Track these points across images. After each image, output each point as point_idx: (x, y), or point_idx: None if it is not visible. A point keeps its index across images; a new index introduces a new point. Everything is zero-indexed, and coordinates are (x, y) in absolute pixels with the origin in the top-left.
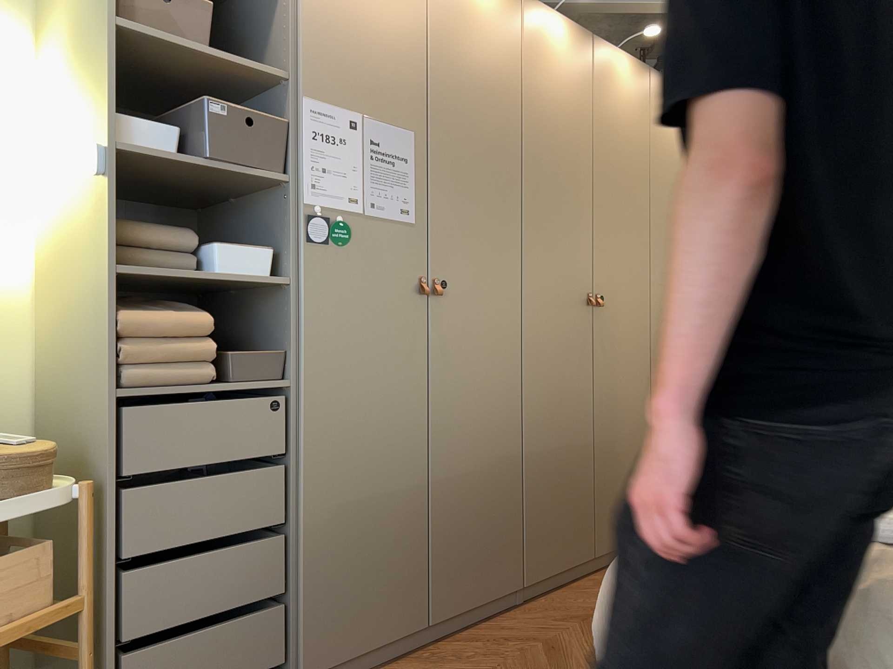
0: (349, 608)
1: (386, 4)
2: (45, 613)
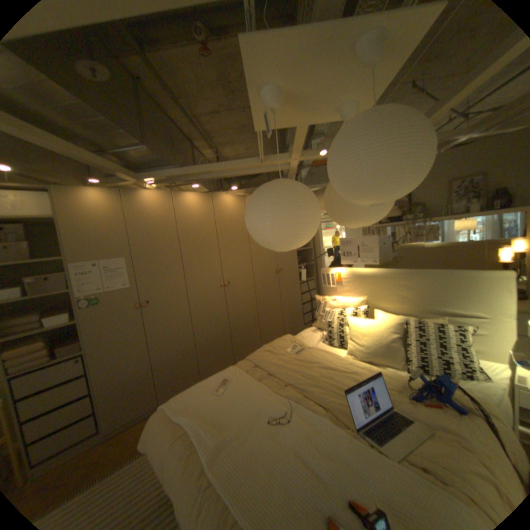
0: (120, 410)
1: (102, 220)
2: None
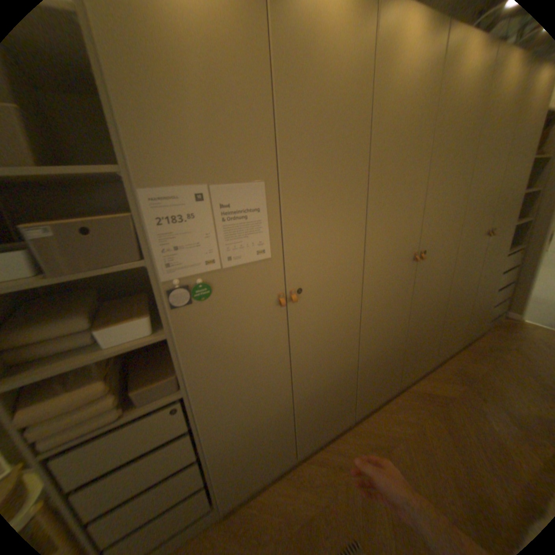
0: (246, 475)
1: (218, 51)
2: None
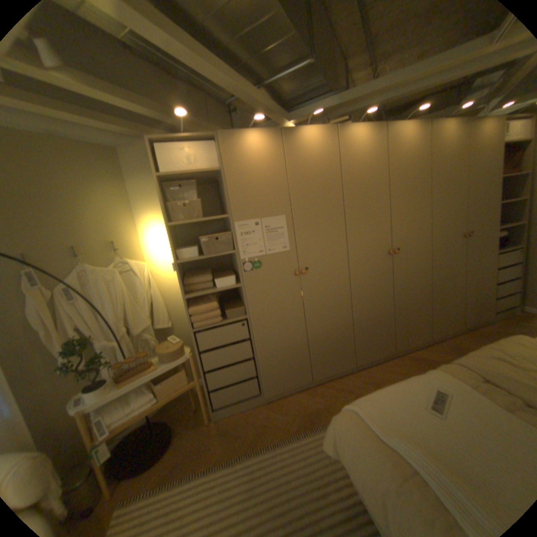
0: (279, 379)
1: (264, 169)
2: (186, 387)
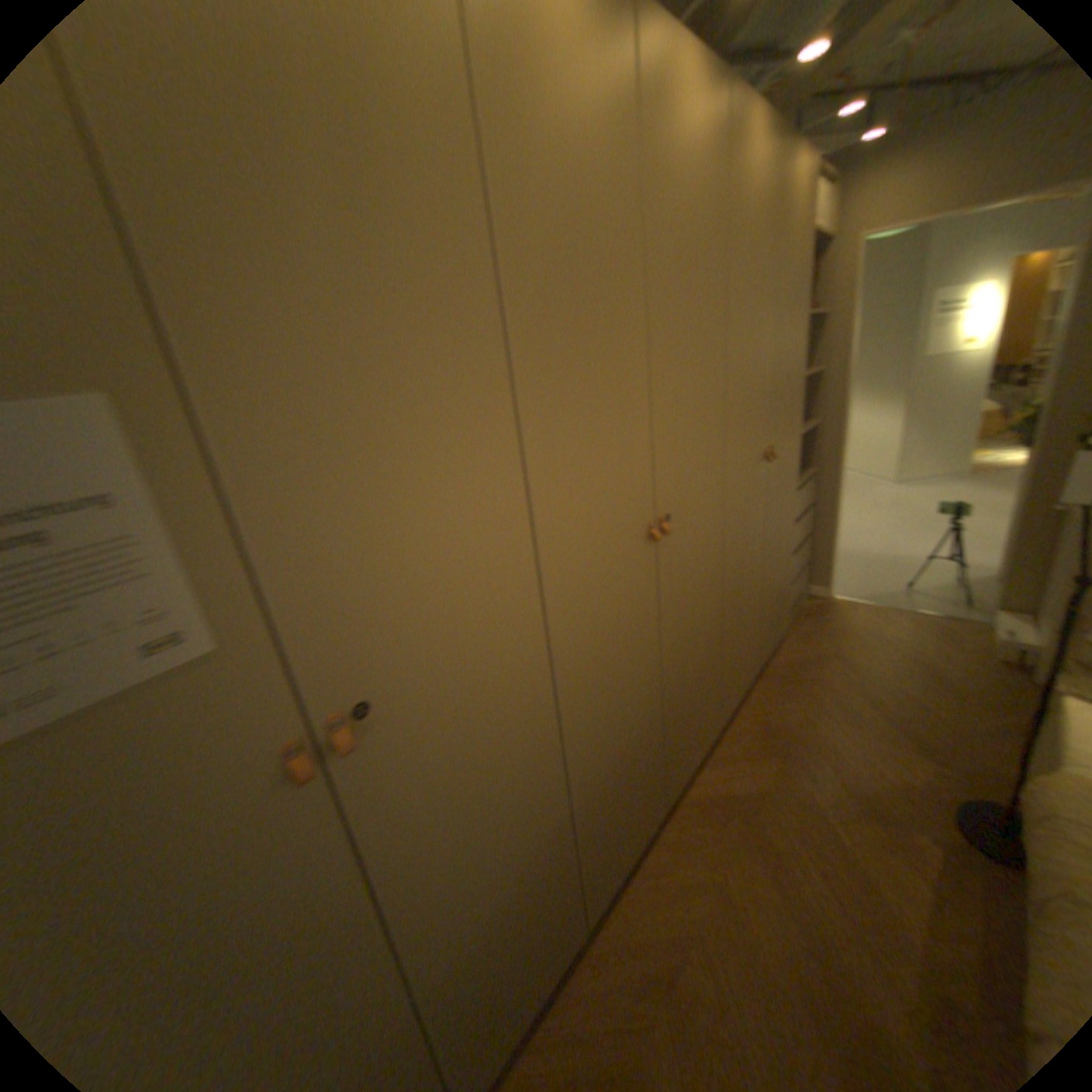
0: None
1: None
2: None
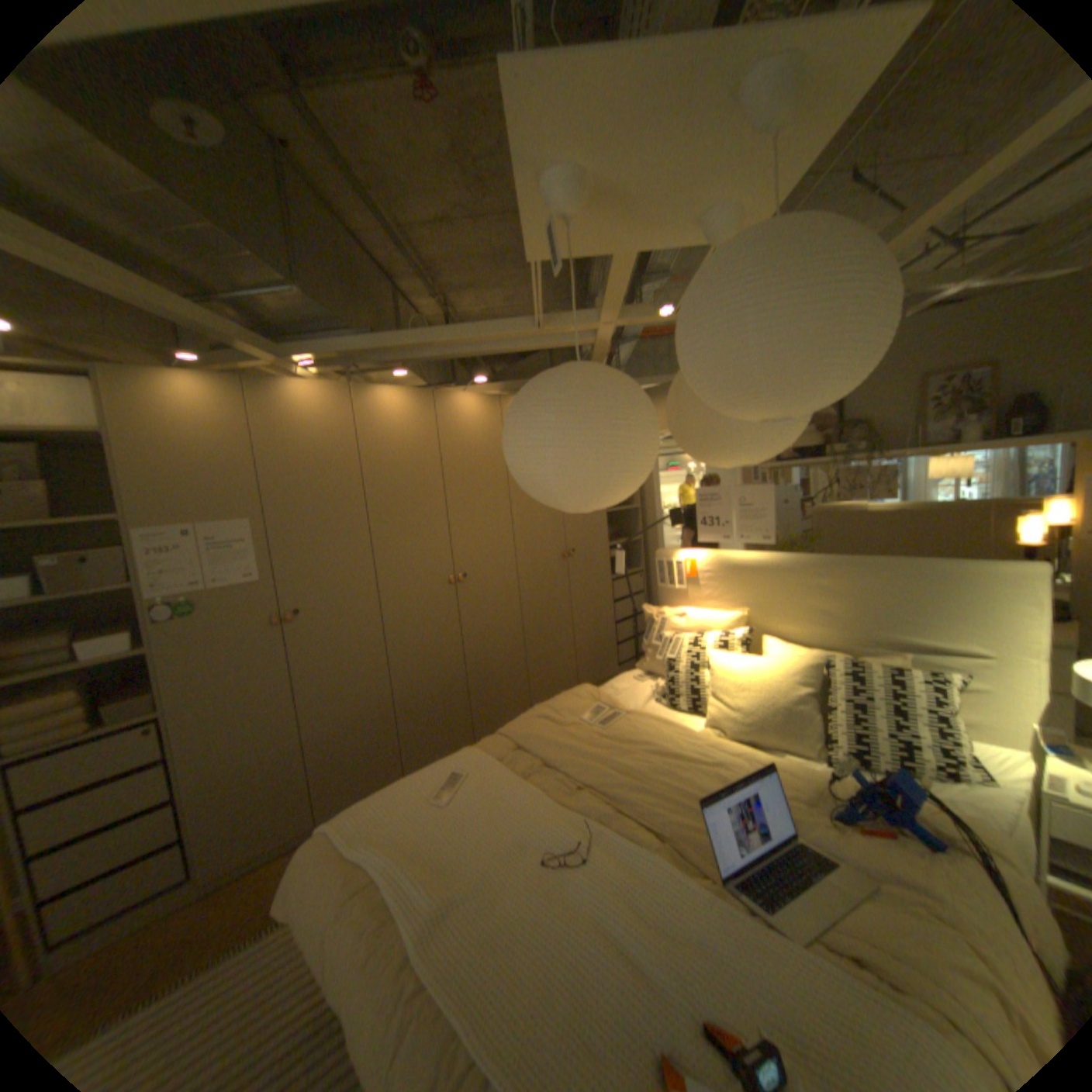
0: (236, 835)
1: (203, 439)
2: None
